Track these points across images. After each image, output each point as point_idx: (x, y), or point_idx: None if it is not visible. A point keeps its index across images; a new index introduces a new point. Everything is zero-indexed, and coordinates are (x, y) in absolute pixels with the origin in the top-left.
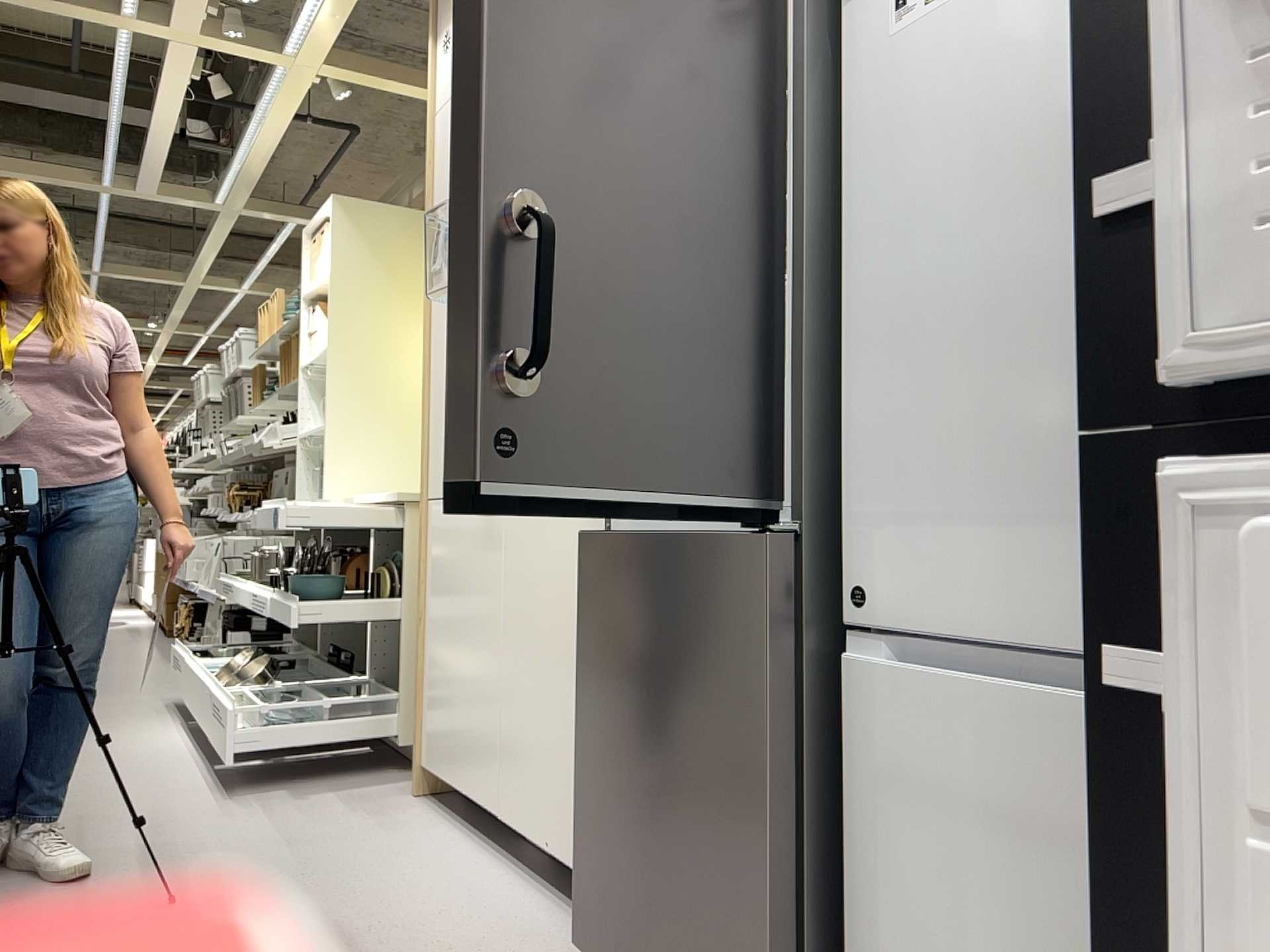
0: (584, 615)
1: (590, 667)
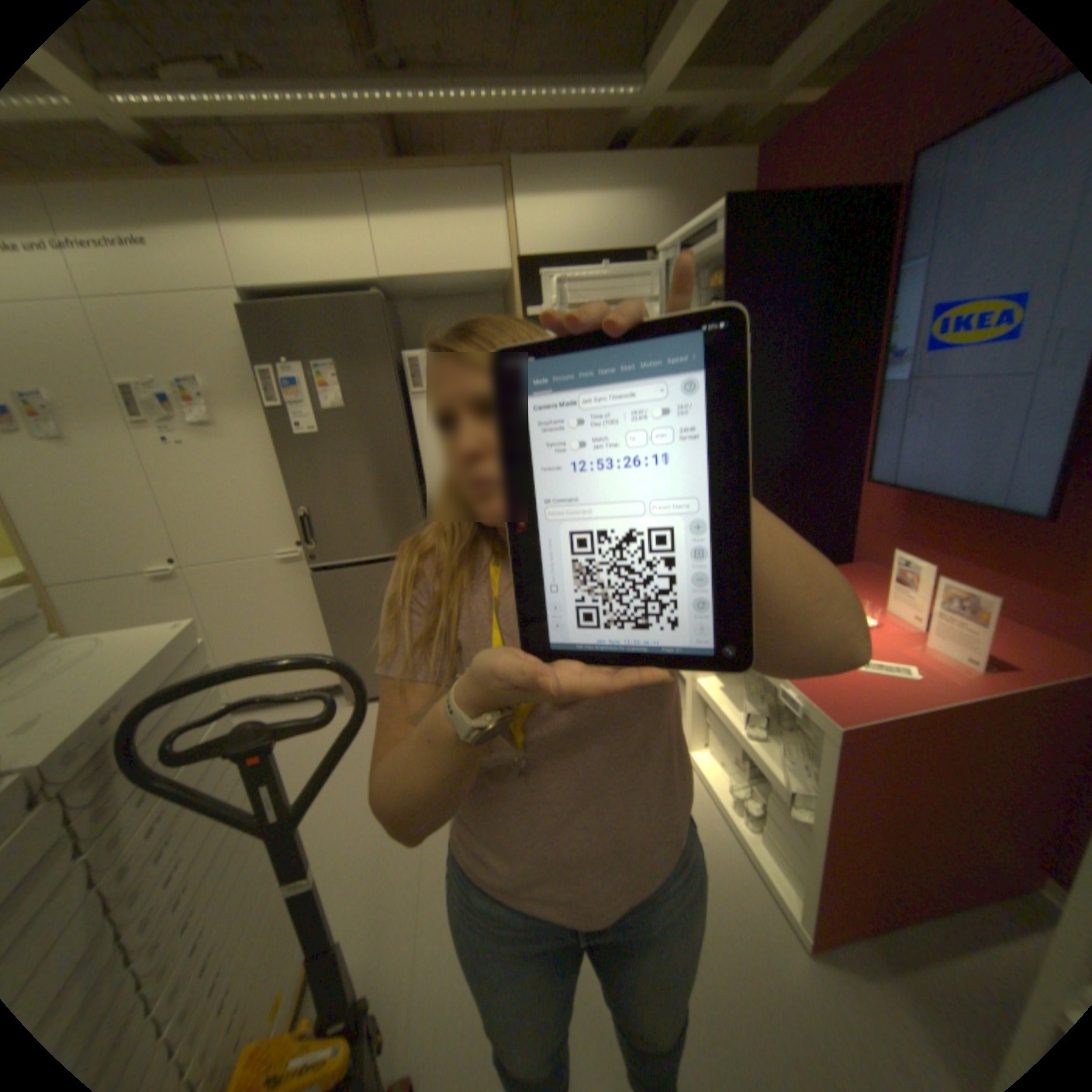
0: (324, 599)
1: (334, 614)
